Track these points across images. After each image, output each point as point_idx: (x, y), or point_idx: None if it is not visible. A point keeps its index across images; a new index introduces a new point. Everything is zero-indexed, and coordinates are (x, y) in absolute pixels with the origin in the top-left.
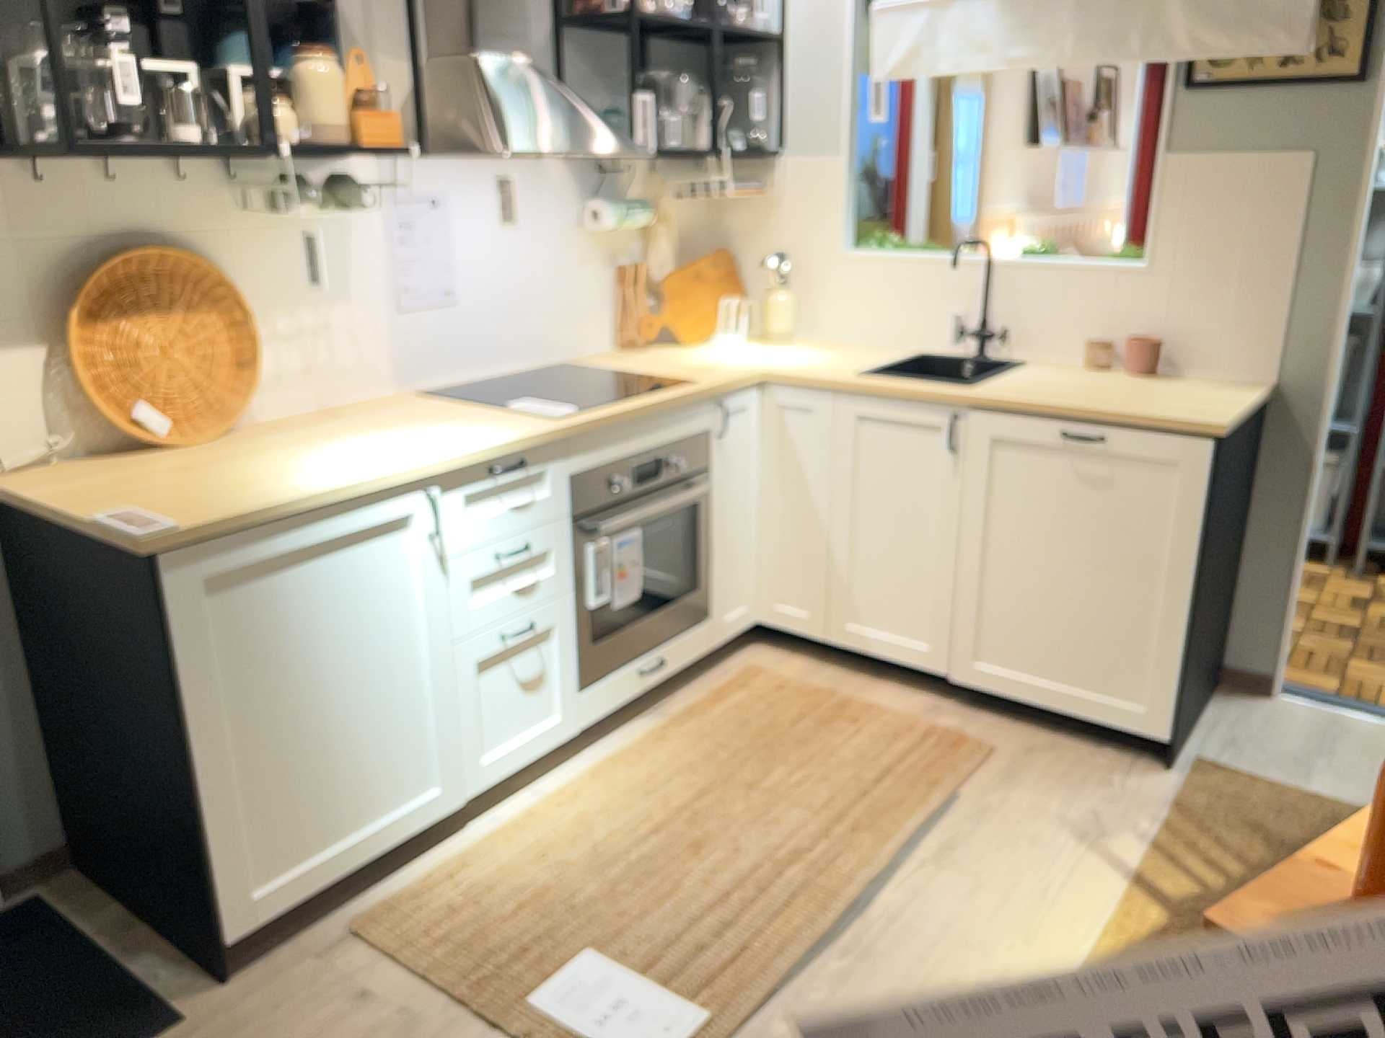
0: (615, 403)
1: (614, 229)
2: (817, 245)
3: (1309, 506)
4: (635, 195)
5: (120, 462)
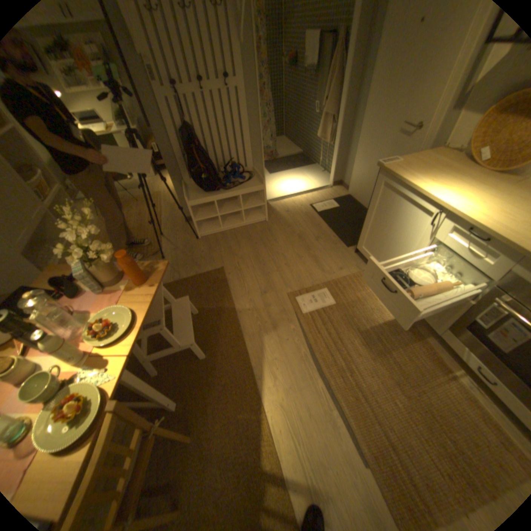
0: None
1: None
2: None
3: None
4: None
5: (464, 159)
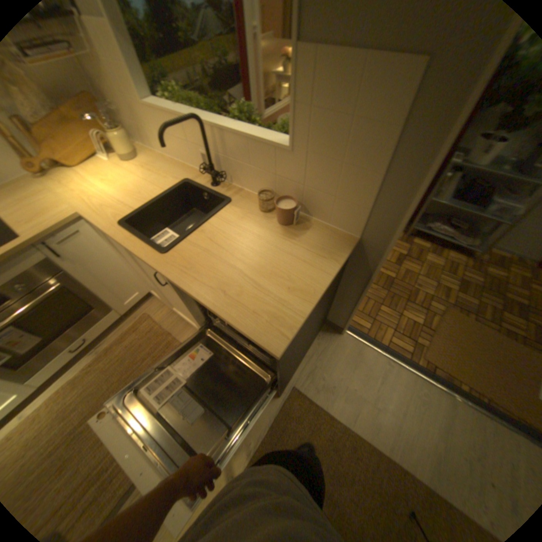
0: None
1: None
2: (126, 94)
3: (363, 292)
4: None
5: None
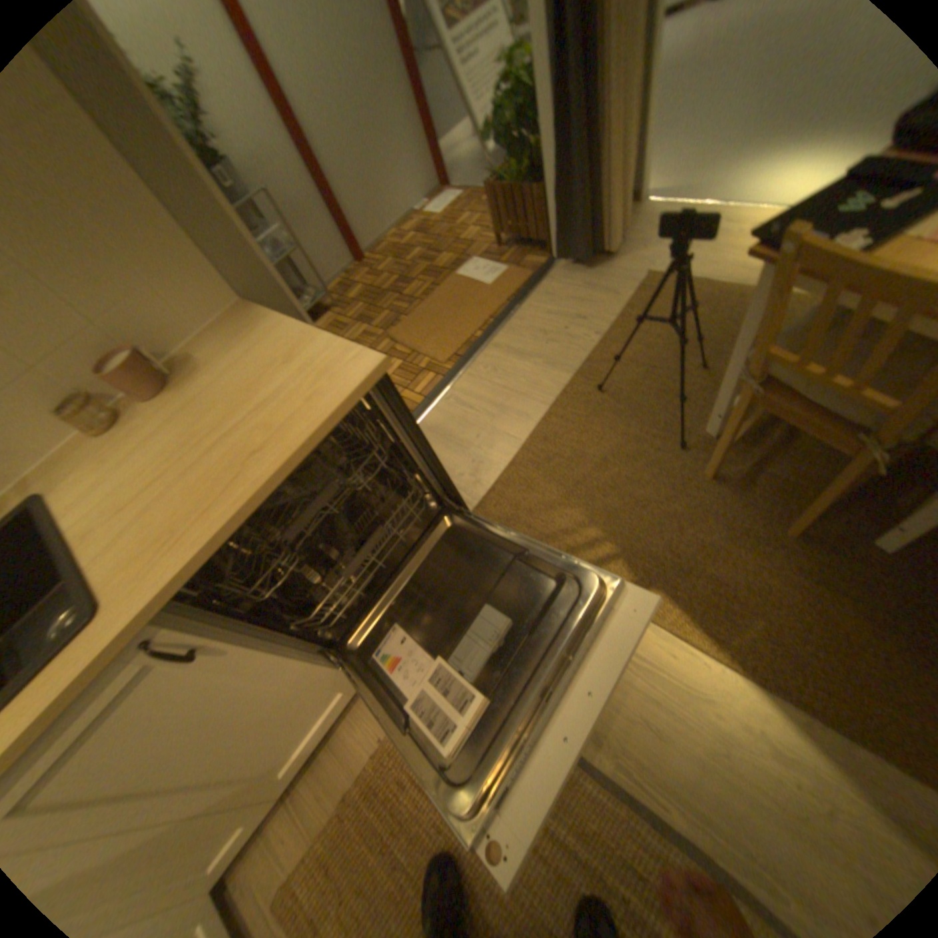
0: None
1: None
2: None
3: None
4: None
5: None
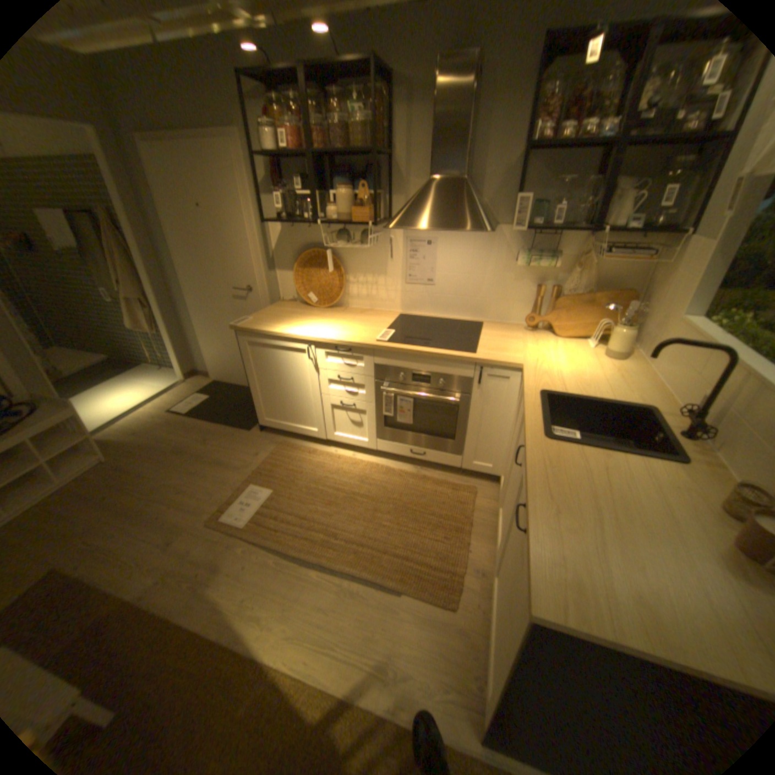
0: (409, 346)
1: (527, 266)
2: (677, 305)
3: None
4: (569, 248)
5: (301, 306)
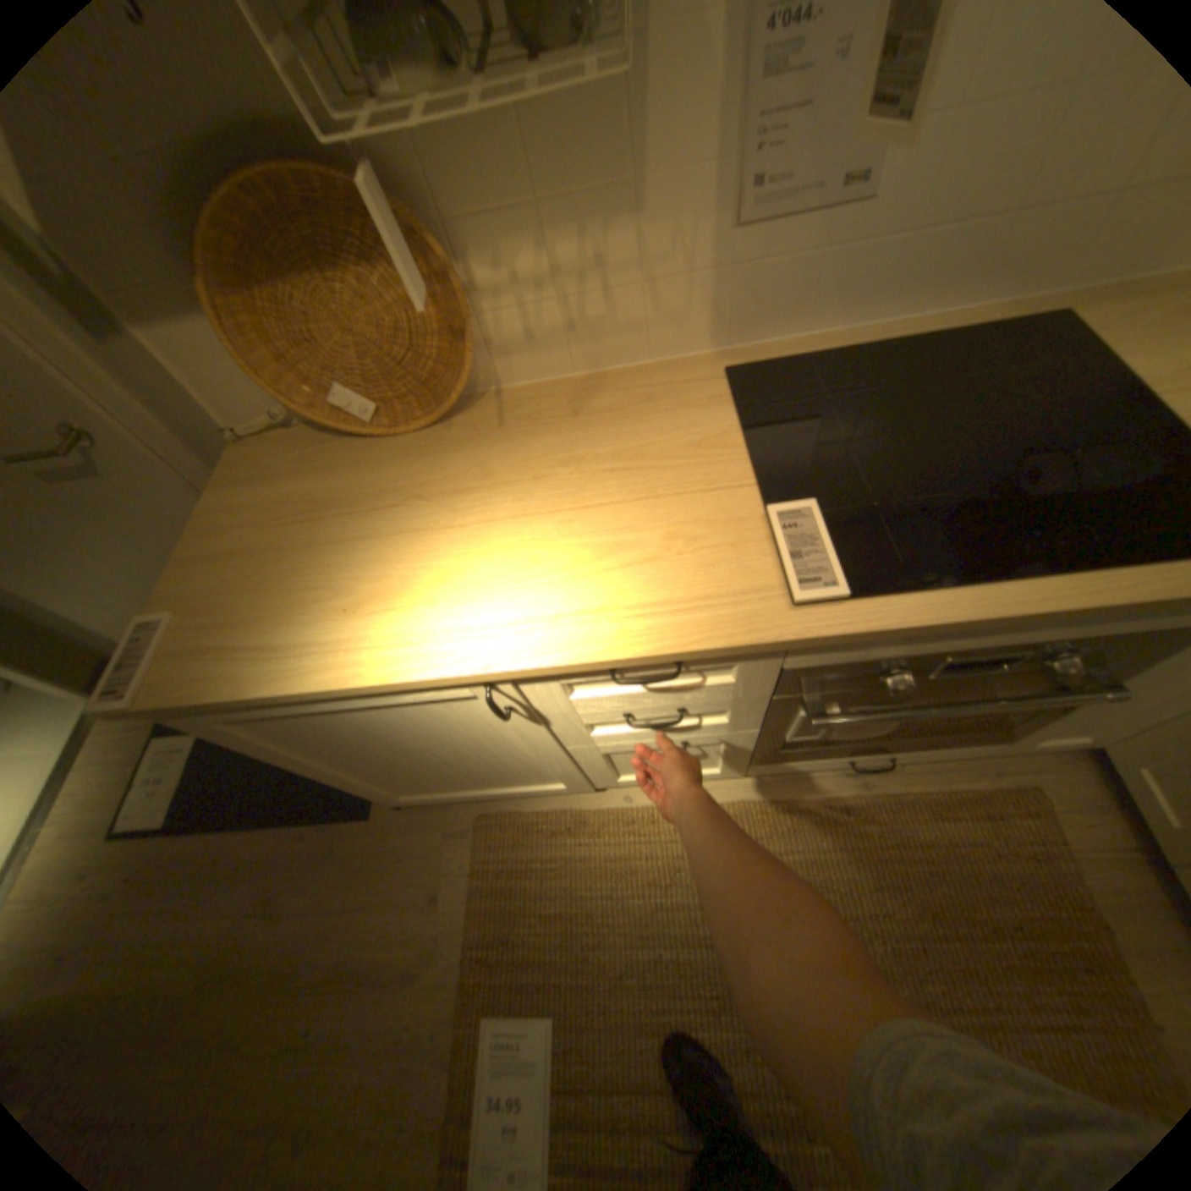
0: (964, 584)
1: None
2: None
3: None
4: None
5: (323, 446)
